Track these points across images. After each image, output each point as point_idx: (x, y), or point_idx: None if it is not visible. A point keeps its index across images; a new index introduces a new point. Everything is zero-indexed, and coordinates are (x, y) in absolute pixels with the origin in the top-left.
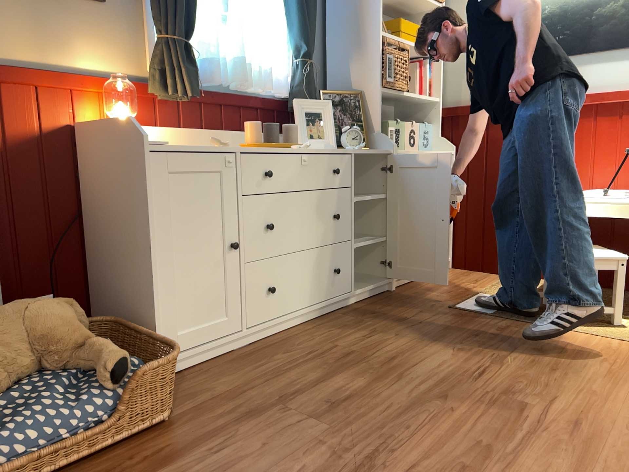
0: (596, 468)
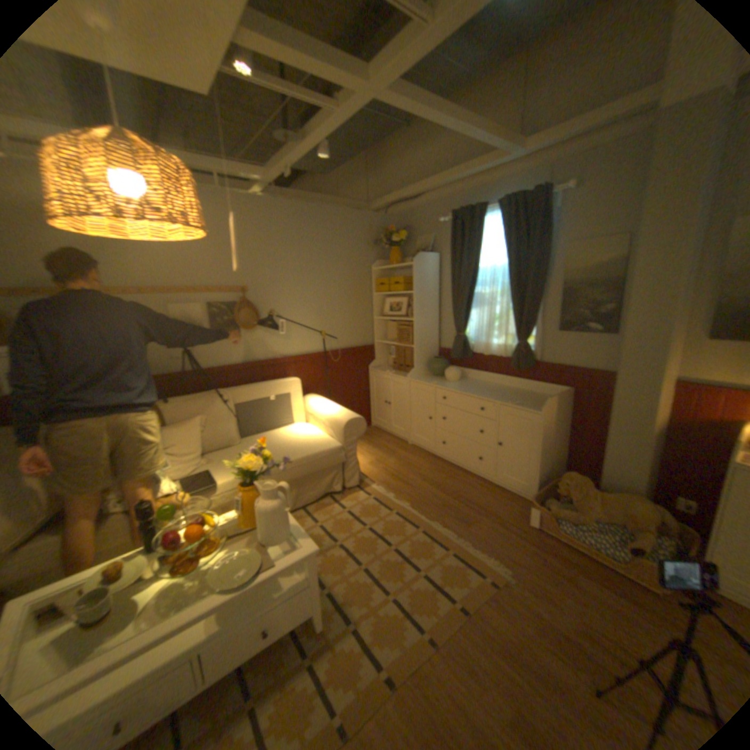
0: None
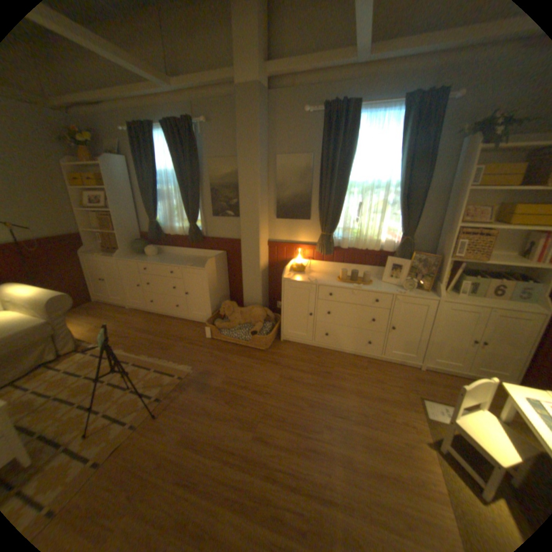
0: (287, 455)
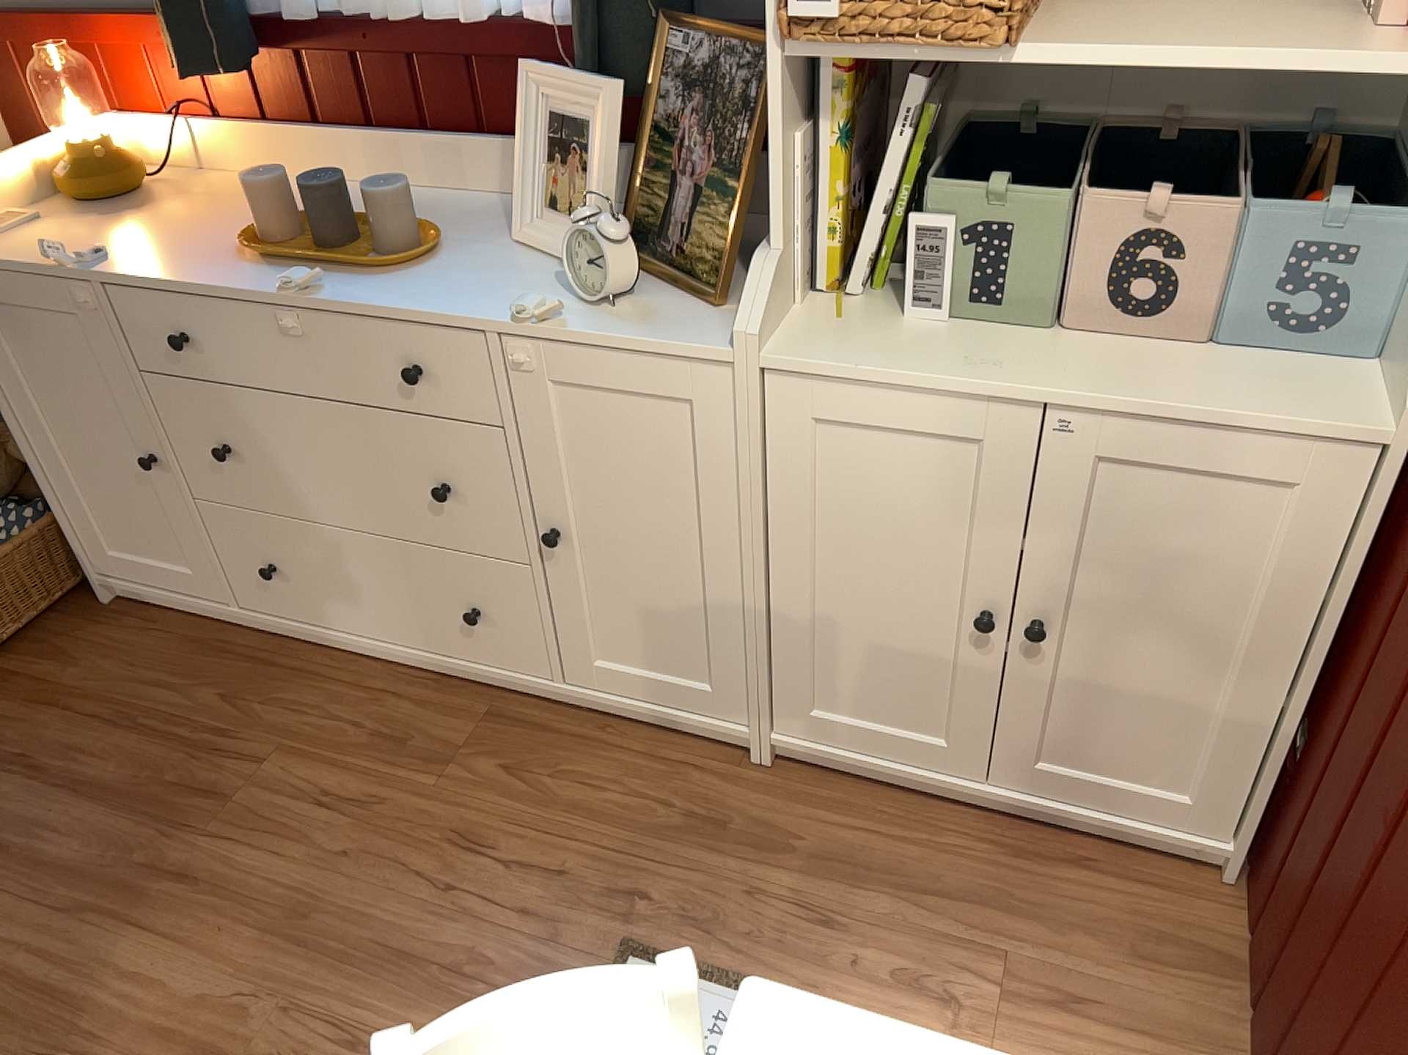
0: None
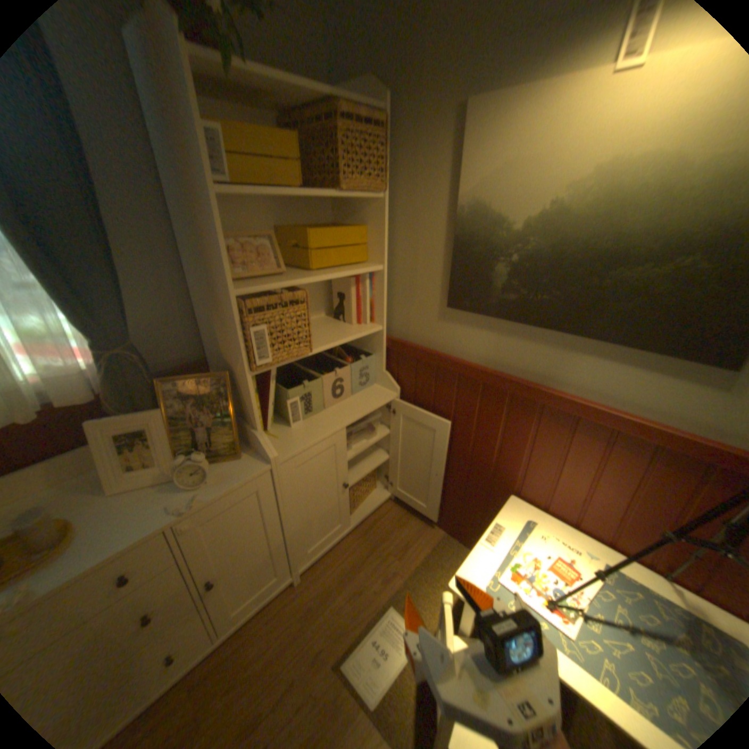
0: None
